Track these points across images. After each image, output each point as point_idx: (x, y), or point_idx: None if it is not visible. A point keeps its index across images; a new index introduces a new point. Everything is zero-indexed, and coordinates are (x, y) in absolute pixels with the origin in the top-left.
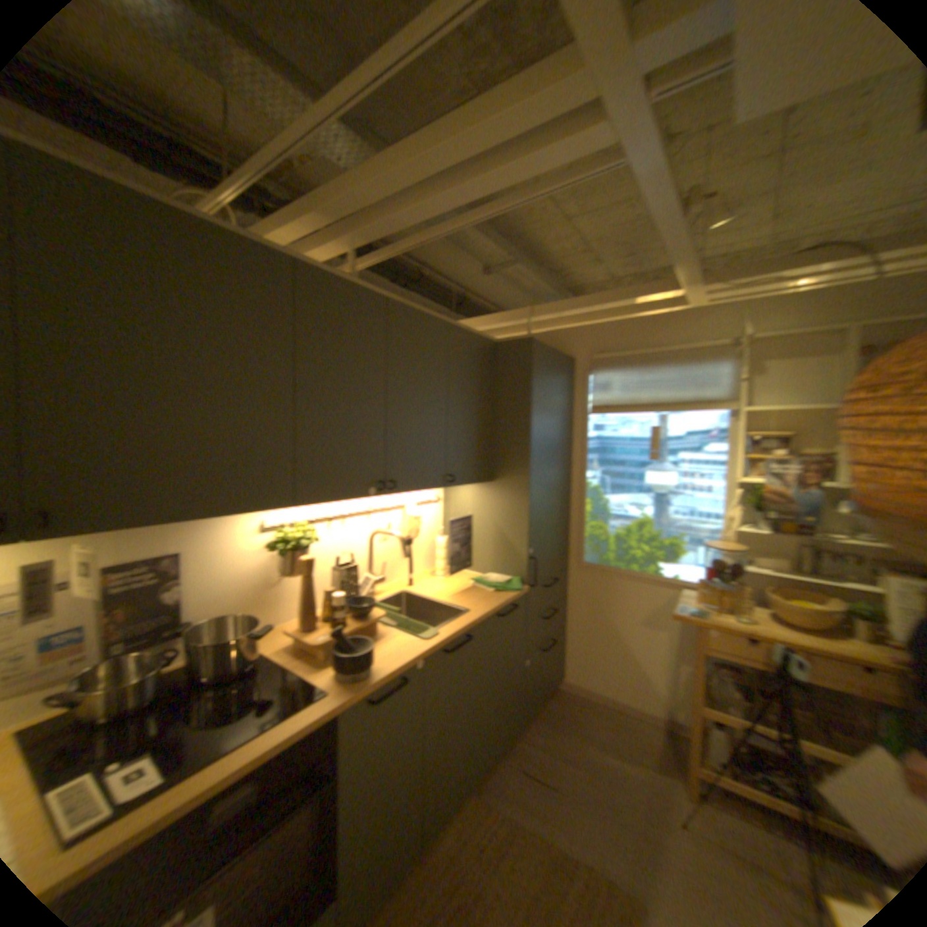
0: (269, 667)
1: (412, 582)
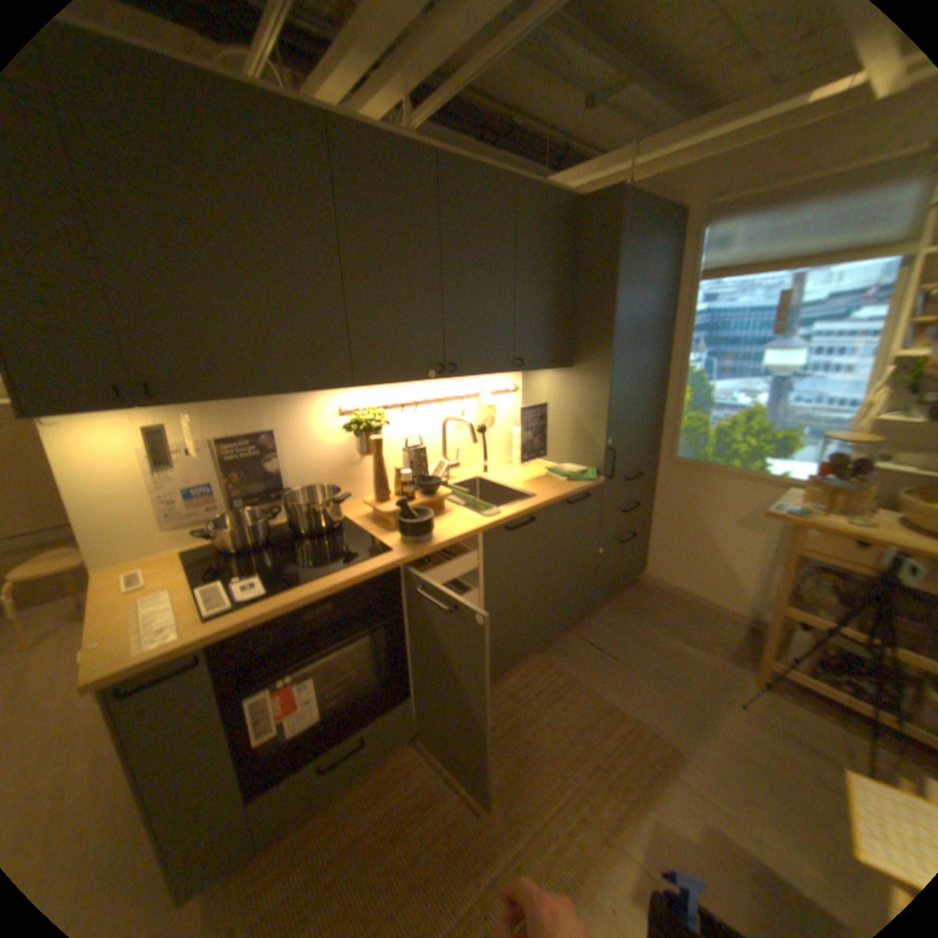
0: (350, 527)
1: (485, 469)
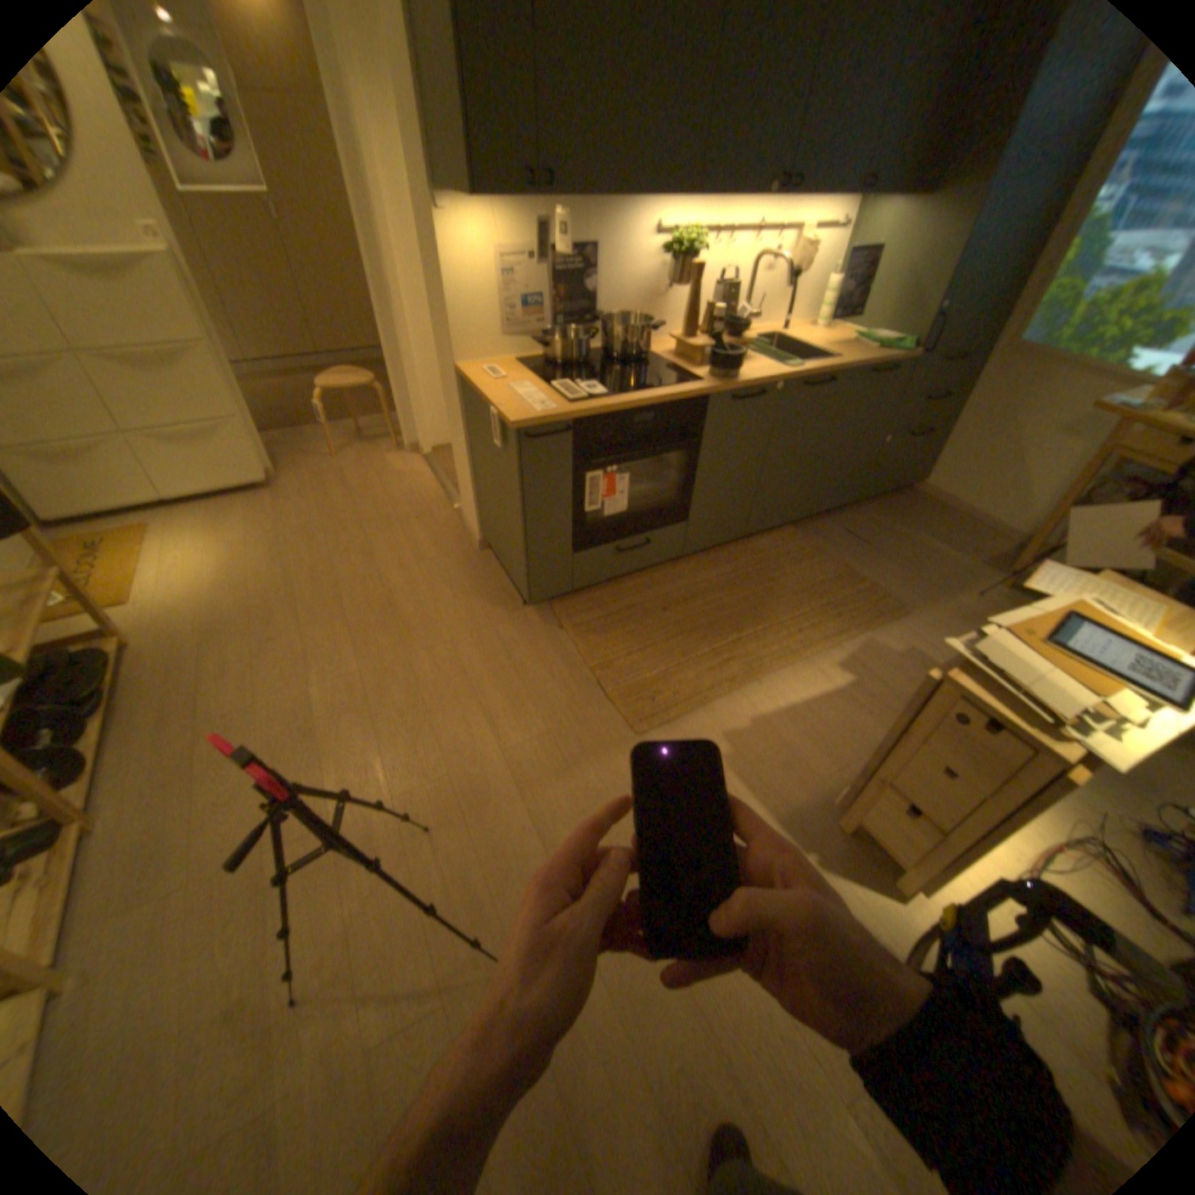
0: (655, 361)
1: (785, 326)
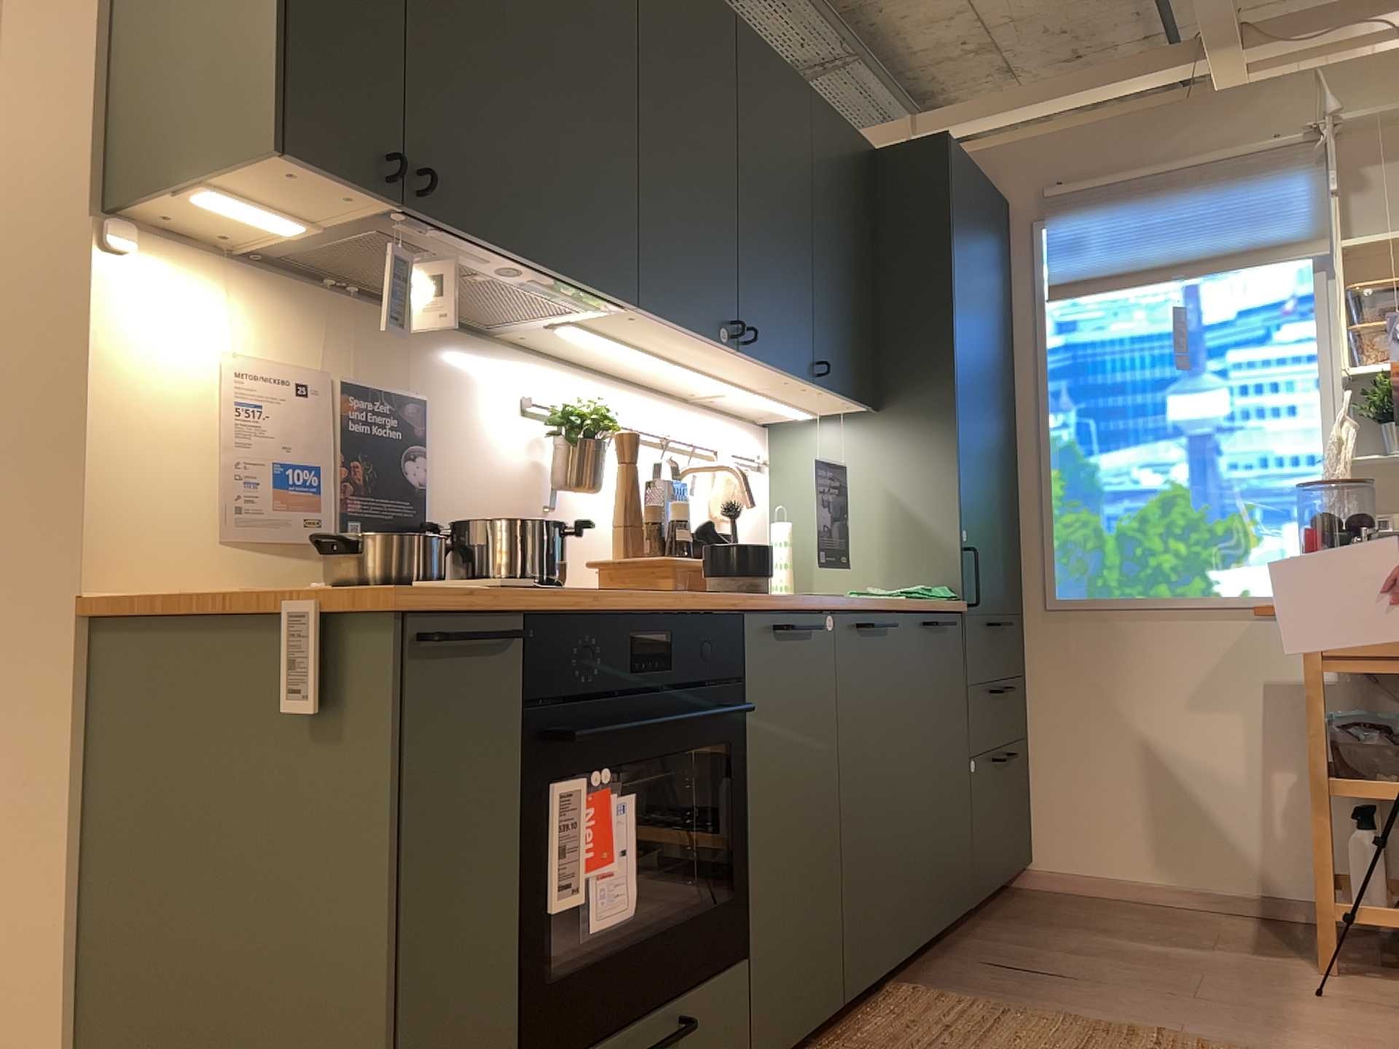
0: None
1: None
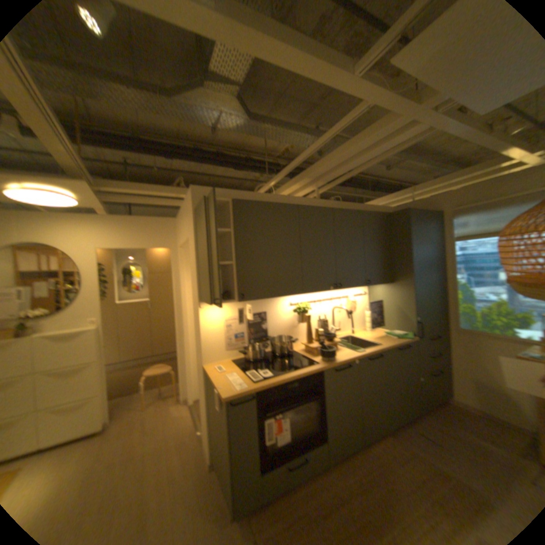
0: (297, 355)
1: (353, 332)
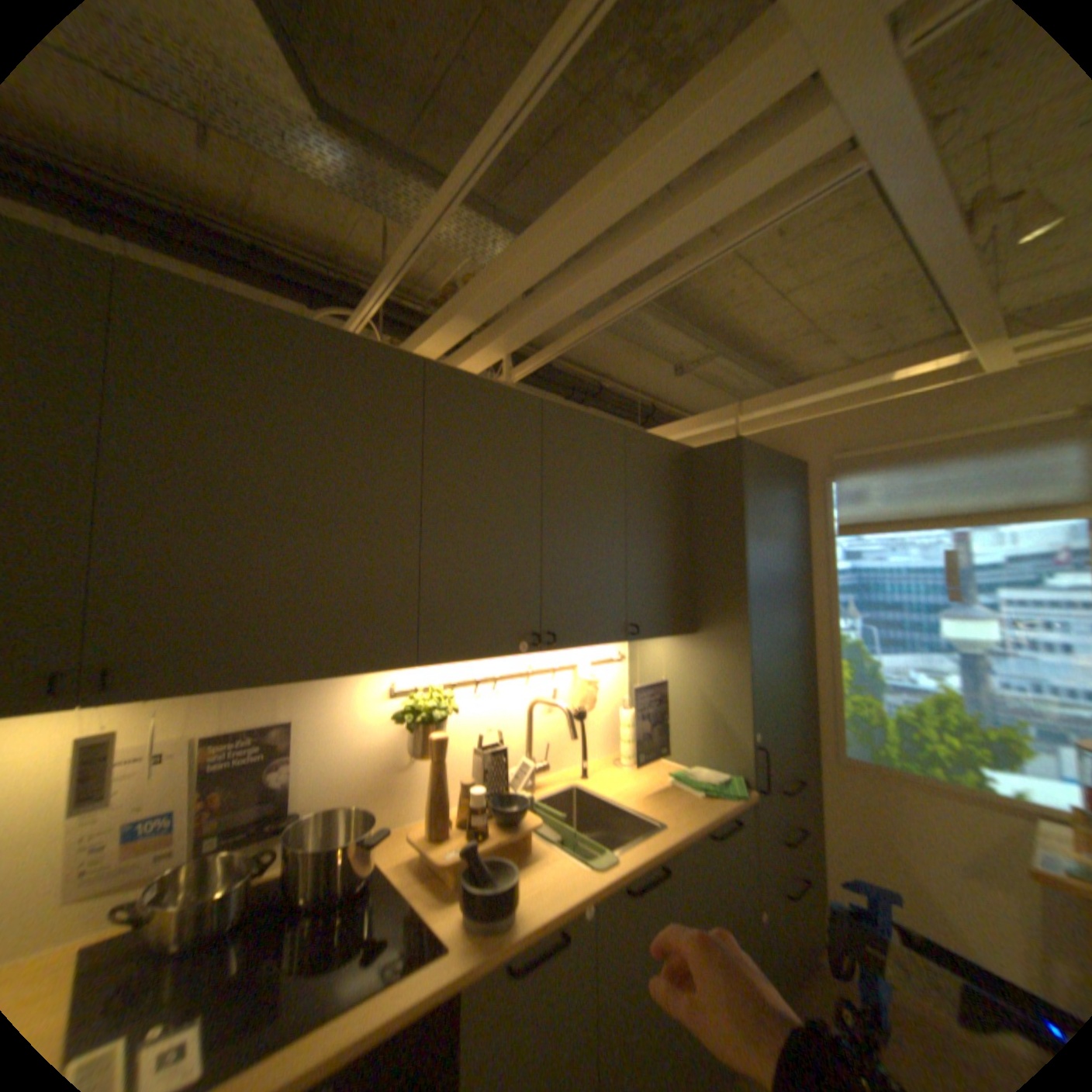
0: (383, 888)
1: (585, 772)
